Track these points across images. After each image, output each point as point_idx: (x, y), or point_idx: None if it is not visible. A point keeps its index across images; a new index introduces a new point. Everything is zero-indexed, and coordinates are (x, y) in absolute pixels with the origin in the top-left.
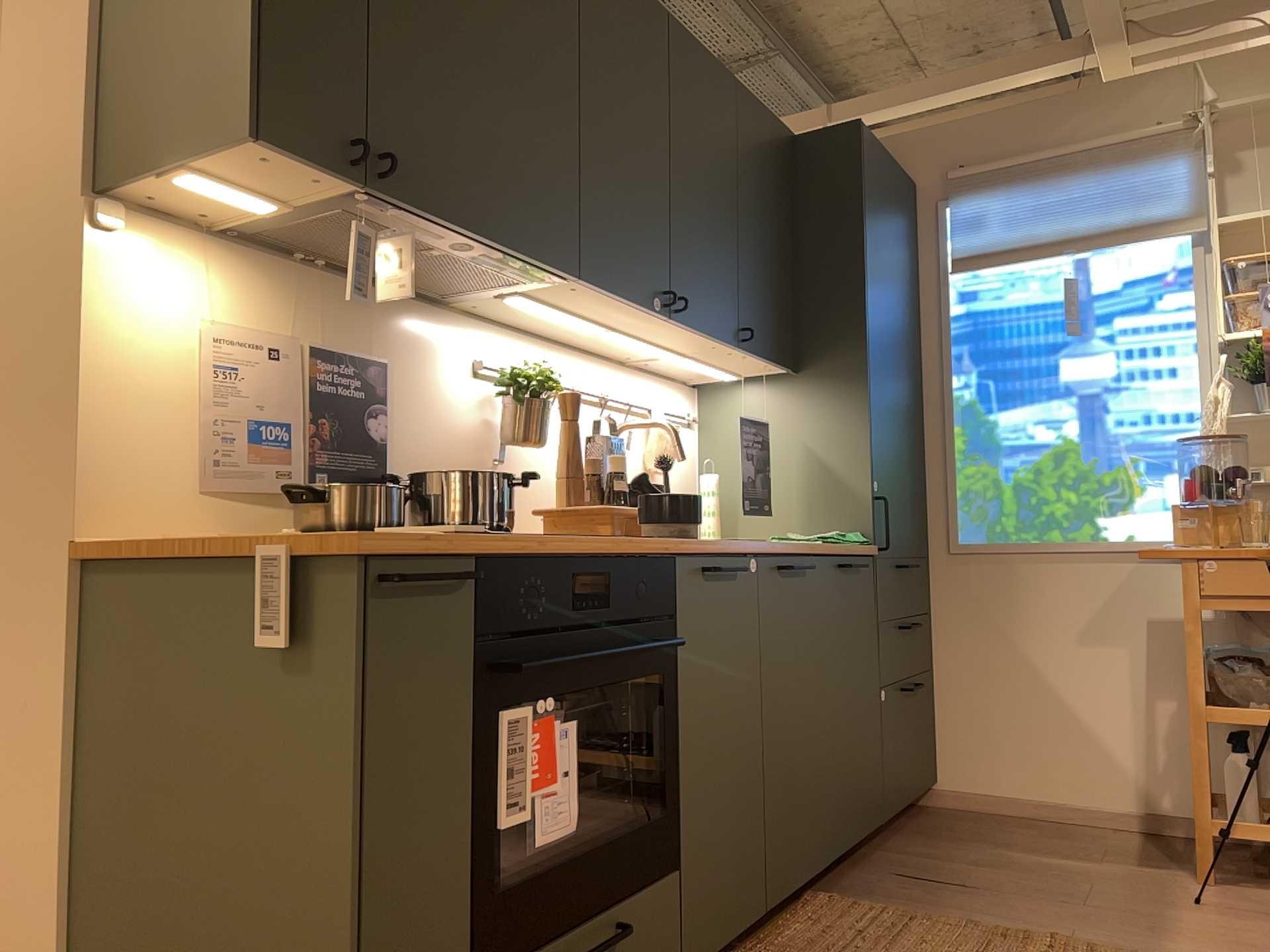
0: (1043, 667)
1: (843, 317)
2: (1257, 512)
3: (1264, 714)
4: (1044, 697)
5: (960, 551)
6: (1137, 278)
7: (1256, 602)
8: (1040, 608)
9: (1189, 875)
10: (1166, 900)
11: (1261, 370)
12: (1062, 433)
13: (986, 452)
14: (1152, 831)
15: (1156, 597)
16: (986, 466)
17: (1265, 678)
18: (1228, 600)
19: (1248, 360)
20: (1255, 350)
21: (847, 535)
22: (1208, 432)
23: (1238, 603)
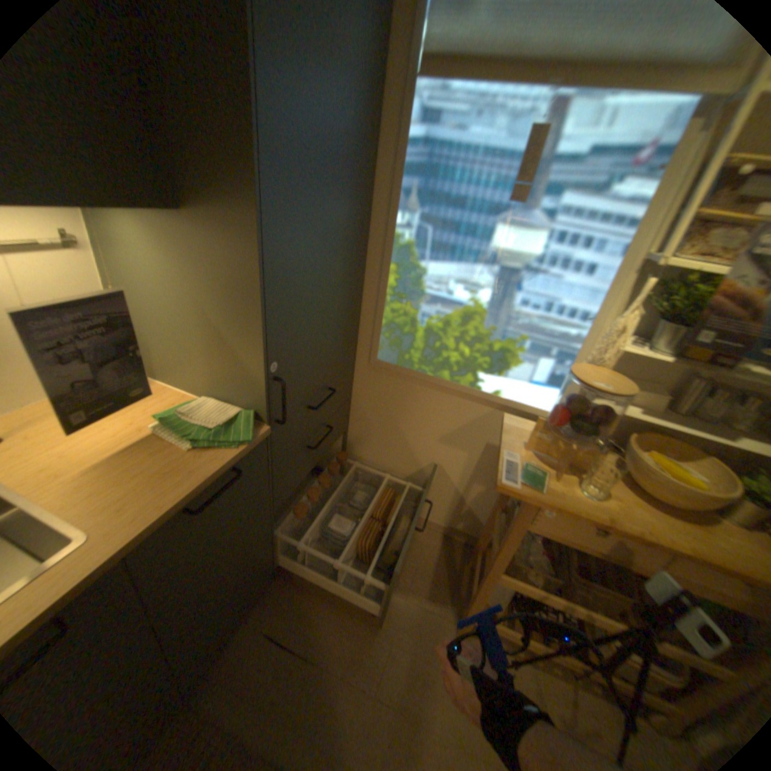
0: (413, 448)
1: (224, 136)
2: (606, 450)
3: (536, 593)
4: (409, 462)
5: (376, 365)
6: (611, 146)
7: (571, 543)
8: (420, 416)
9: (453, 619)
10: (429, 676)
11: (687, 315)
12: (475, 297)
13: (410, 295)
14: (446, 537)
15: (497, 433)
16: (408, 307)
17: (547, 563)
18: (550, 534)
19: (681, 301)
20: (689, 282)
21: (236, 417)
22: (599, 357)
23: (556, 537)
